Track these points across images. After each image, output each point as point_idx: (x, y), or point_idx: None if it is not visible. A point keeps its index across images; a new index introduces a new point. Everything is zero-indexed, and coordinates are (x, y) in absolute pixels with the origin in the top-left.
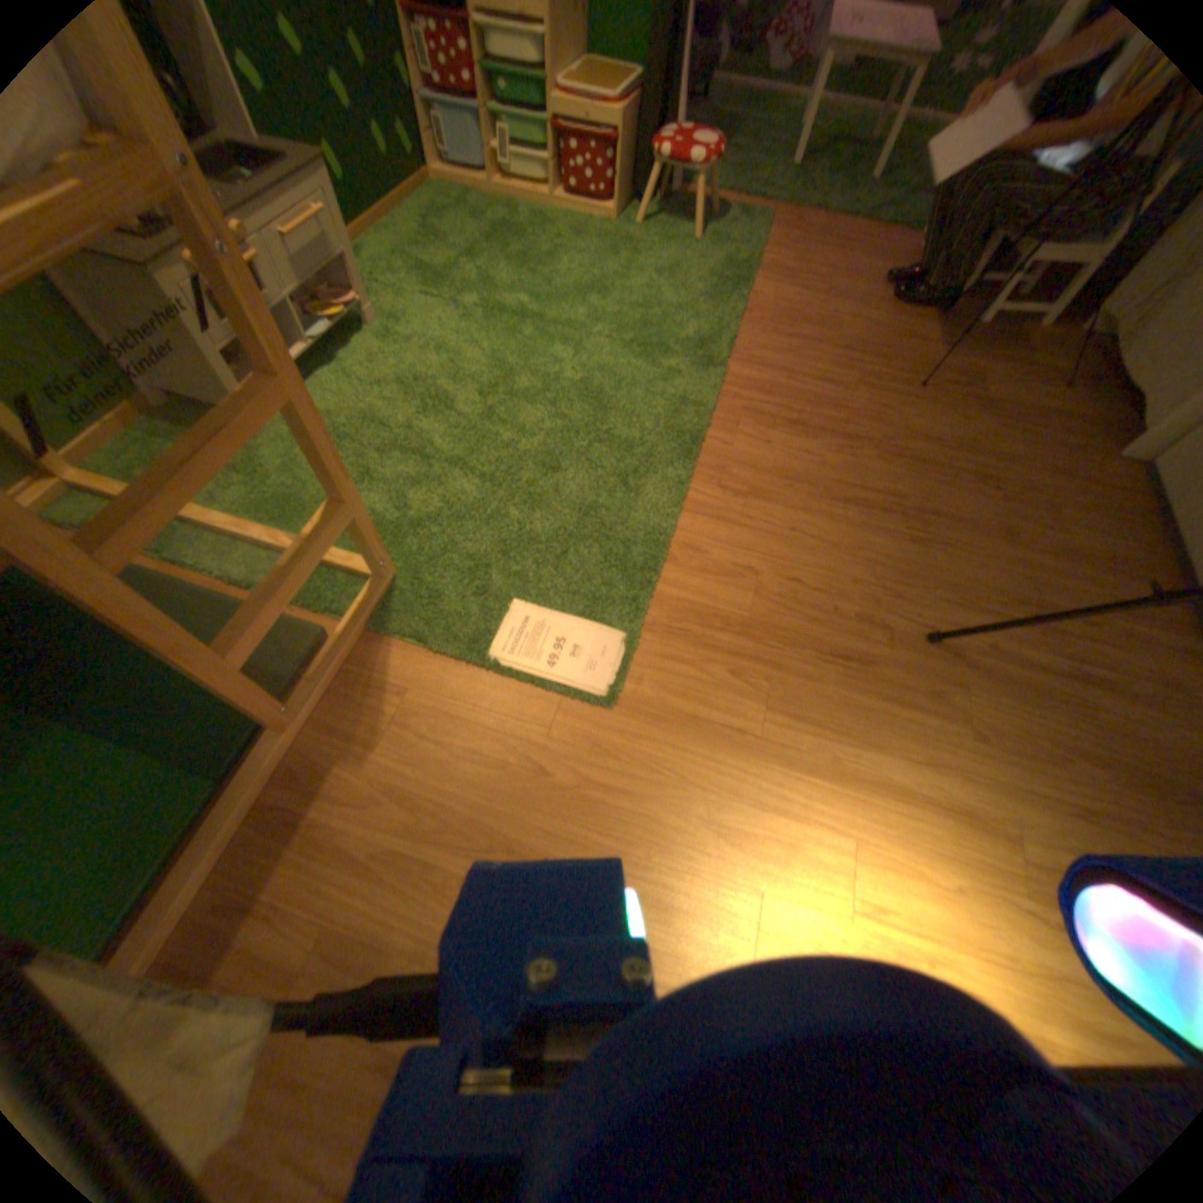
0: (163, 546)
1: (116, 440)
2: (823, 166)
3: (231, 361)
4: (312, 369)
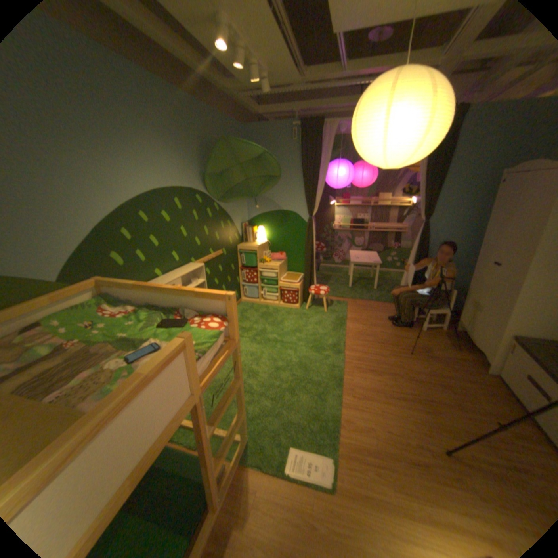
0: None
1: None
2: (359, 286)
3: None
4: None
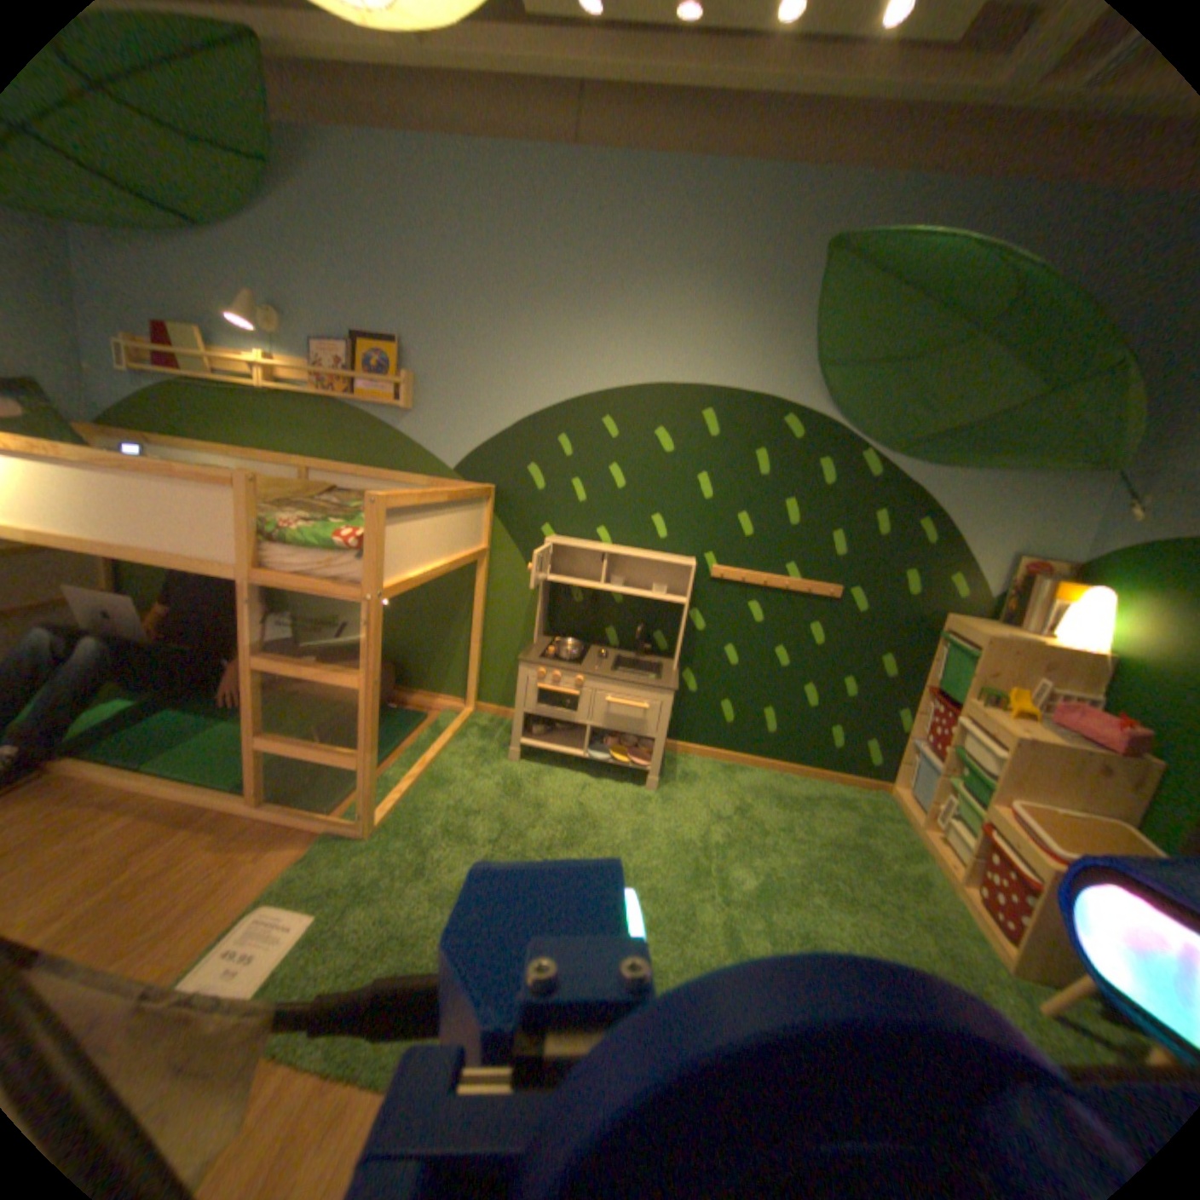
0: (411, 748)
1: (497, 720)
2: None
3: (551, 732)
4: (580, 773)
